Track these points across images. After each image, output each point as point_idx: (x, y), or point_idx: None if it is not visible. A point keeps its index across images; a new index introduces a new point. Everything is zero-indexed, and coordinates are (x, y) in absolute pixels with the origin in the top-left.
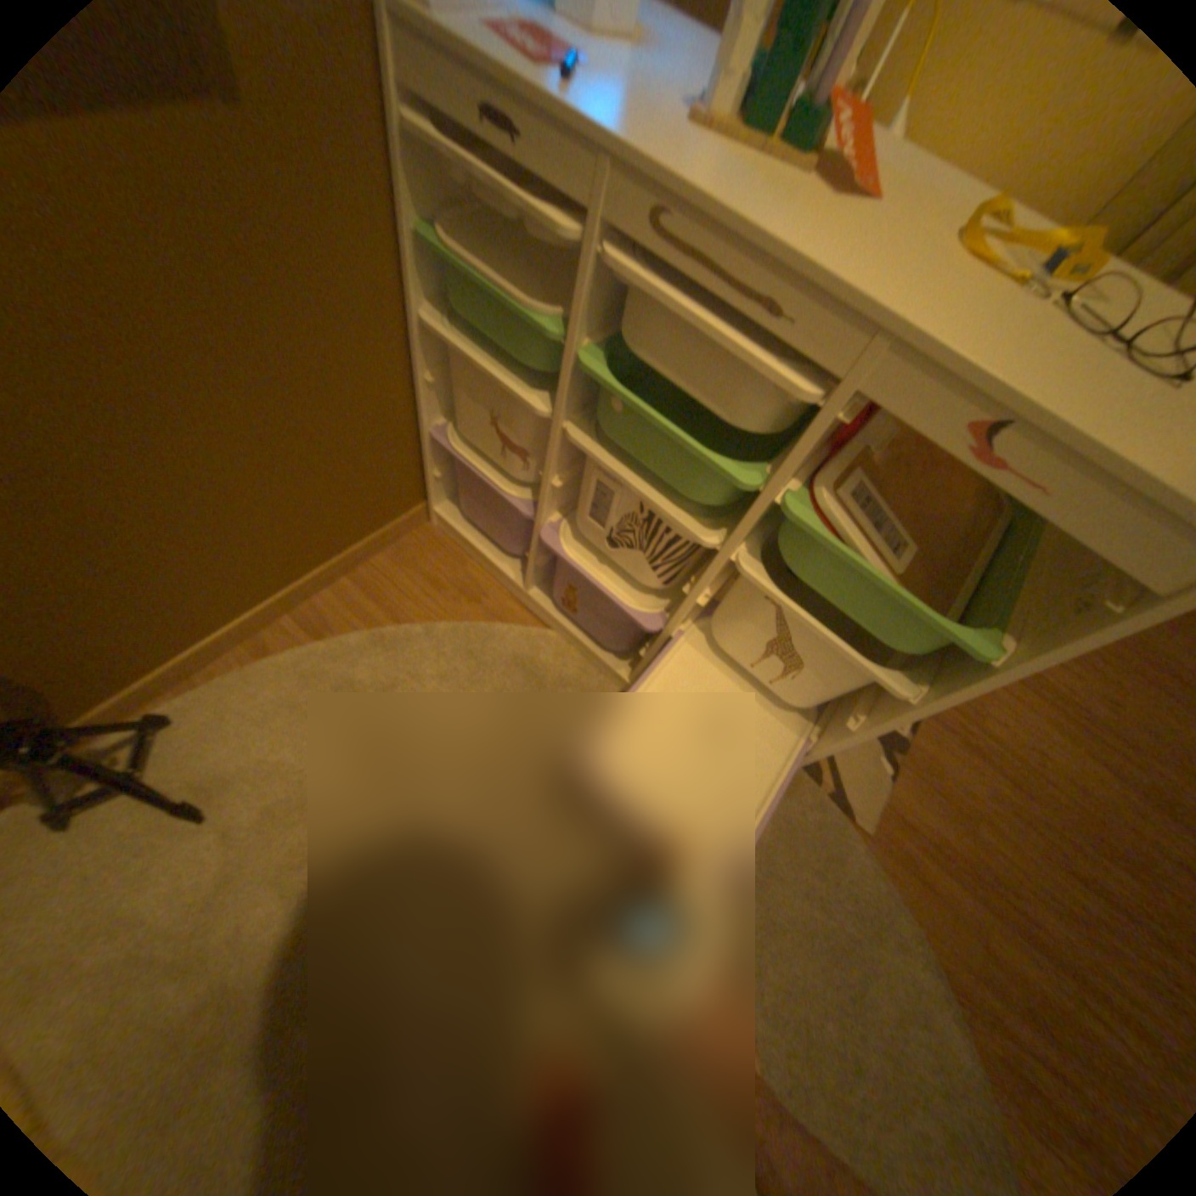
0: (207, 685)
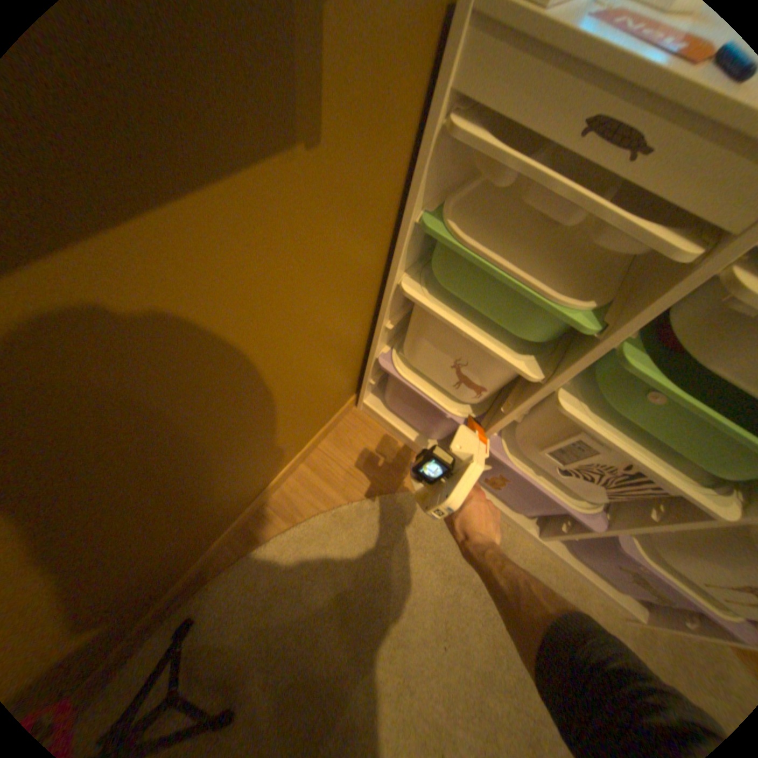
0: (216, 580)
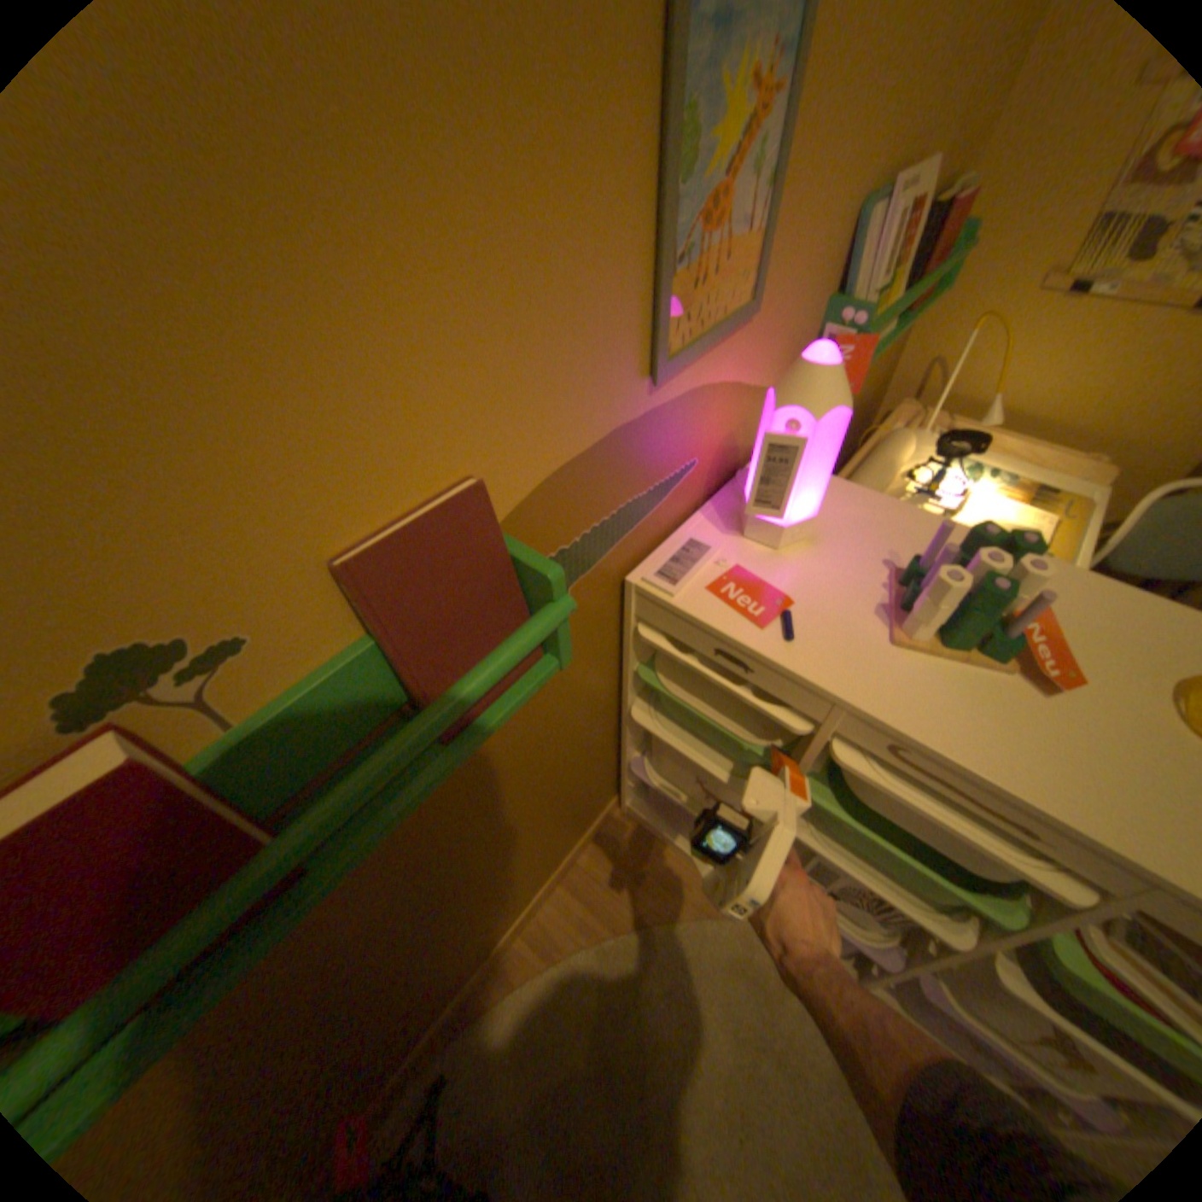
0: (469, 1032)
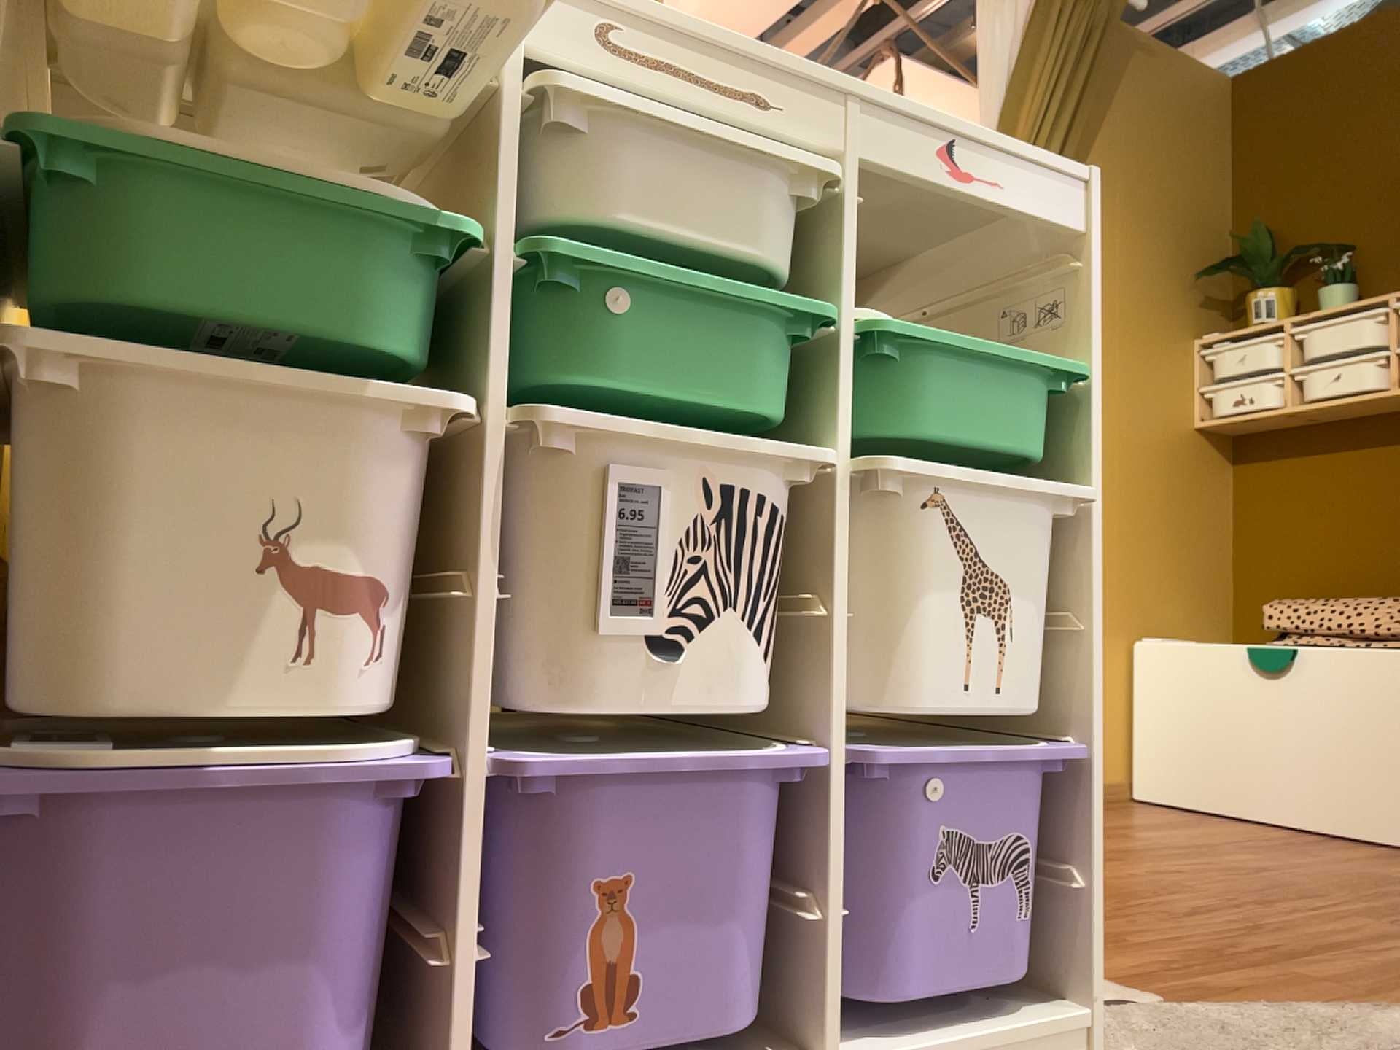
0: None
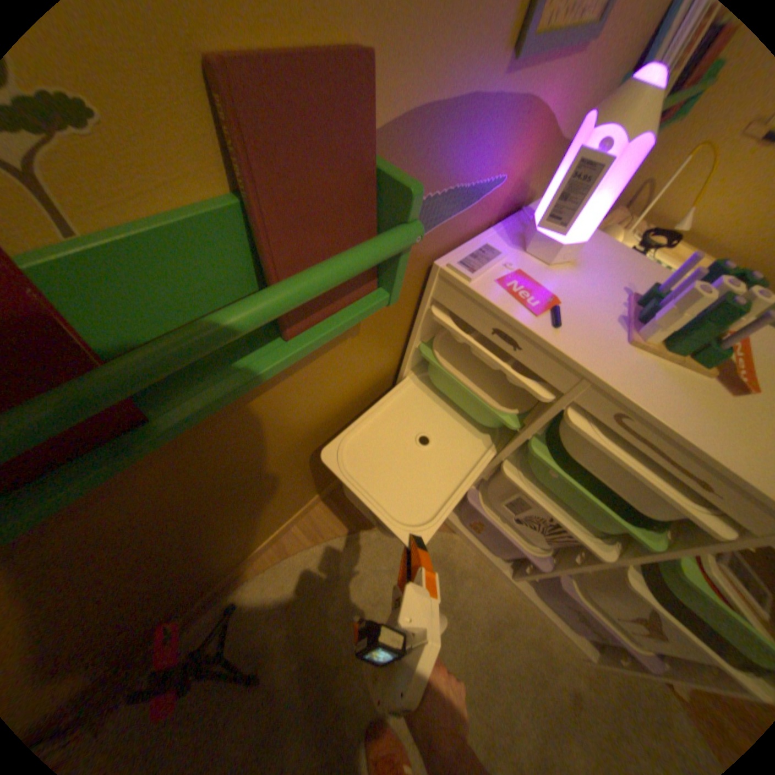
0: (255, 579)
